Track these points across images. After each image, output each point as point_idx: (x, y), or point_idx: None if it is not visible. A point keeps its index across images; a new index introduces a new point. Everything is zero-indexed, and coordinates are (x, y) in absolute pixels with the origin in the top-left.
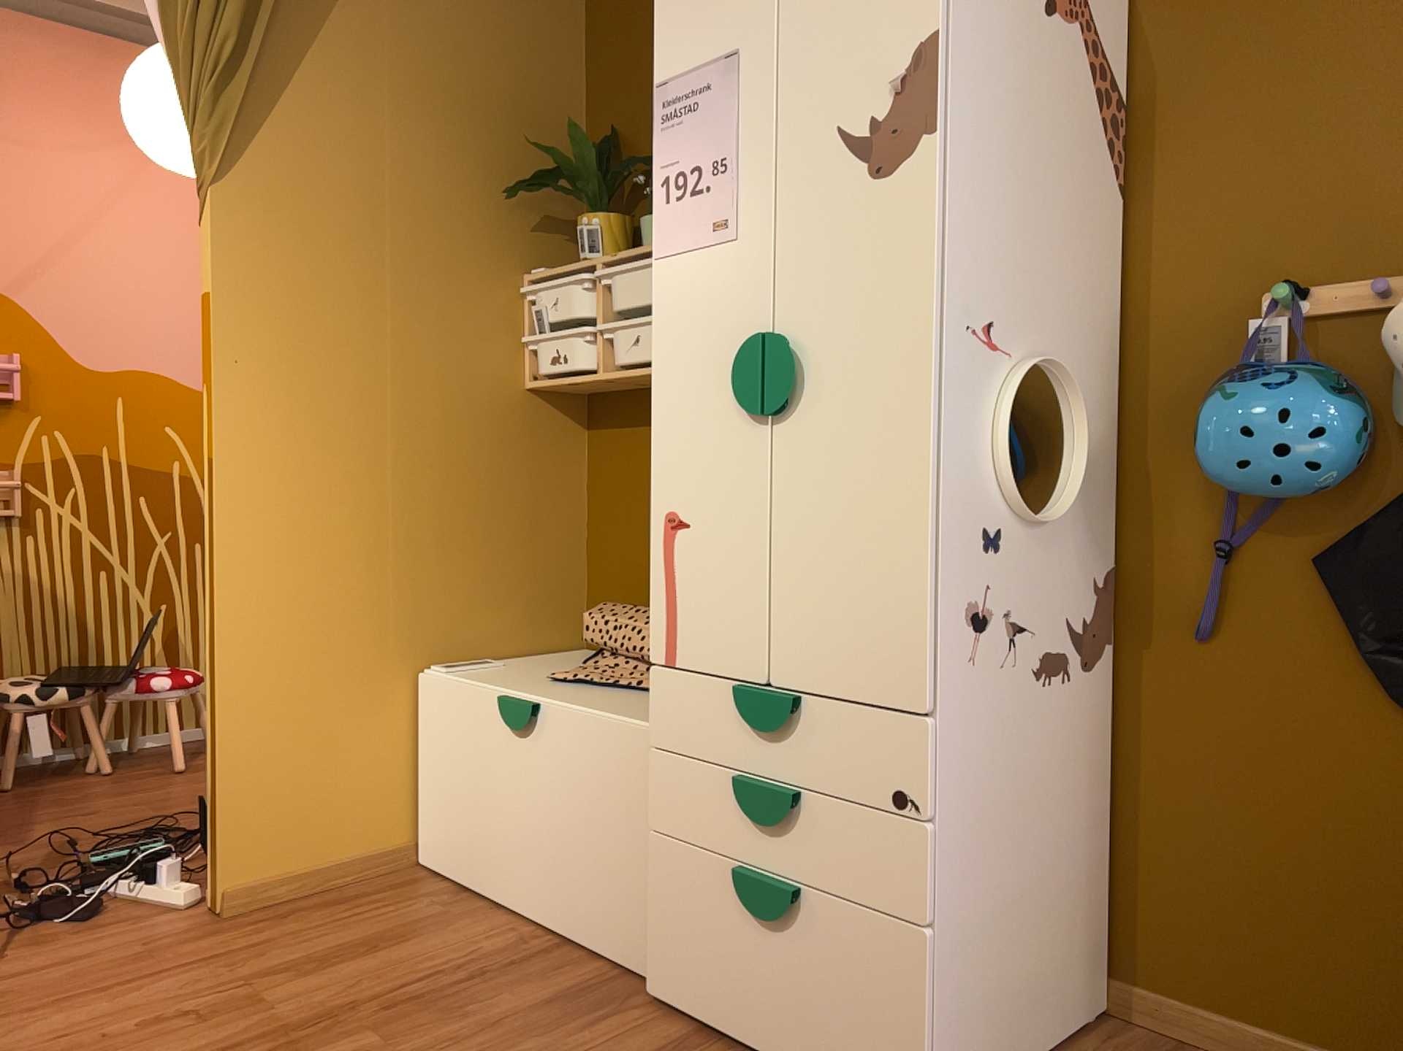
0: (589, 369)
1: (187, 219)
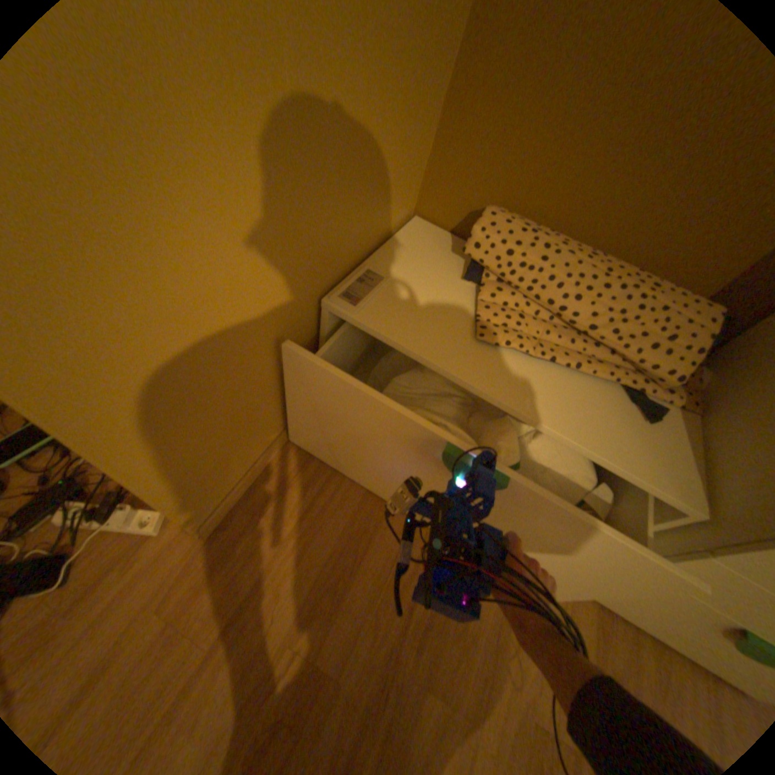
0: None
1: None
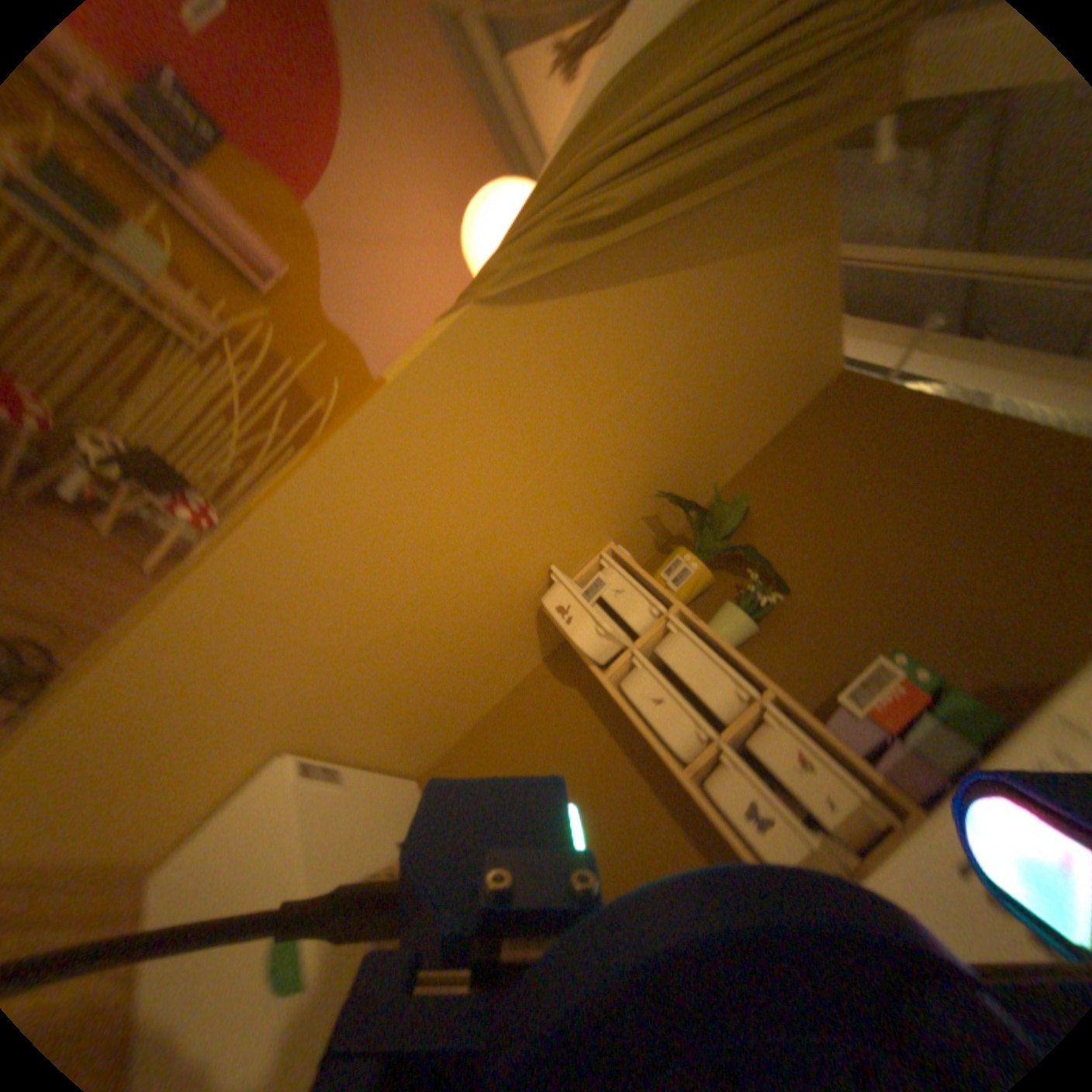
0: (599, 664)
1: (451, 293)
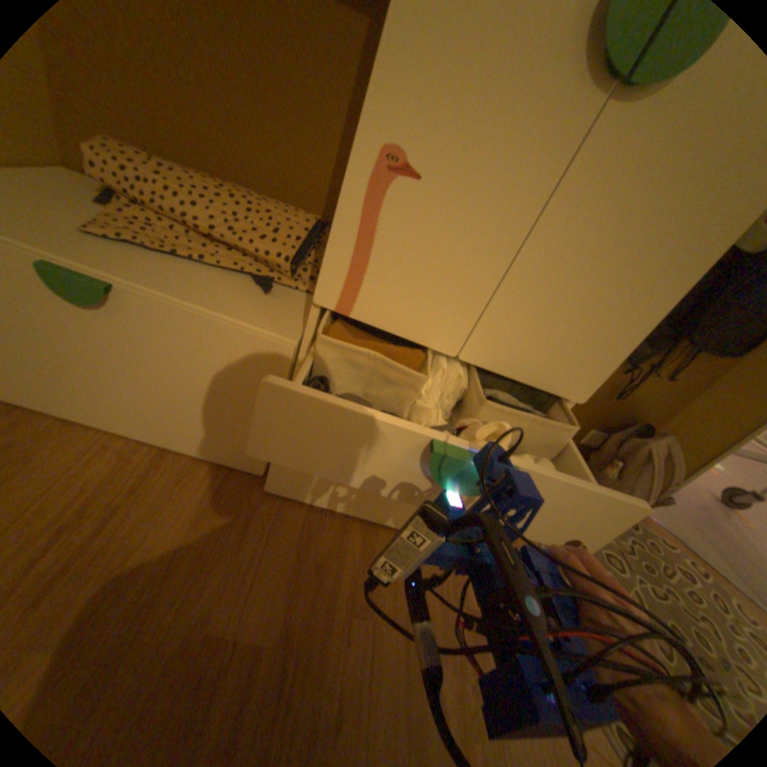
0: None
1: None
